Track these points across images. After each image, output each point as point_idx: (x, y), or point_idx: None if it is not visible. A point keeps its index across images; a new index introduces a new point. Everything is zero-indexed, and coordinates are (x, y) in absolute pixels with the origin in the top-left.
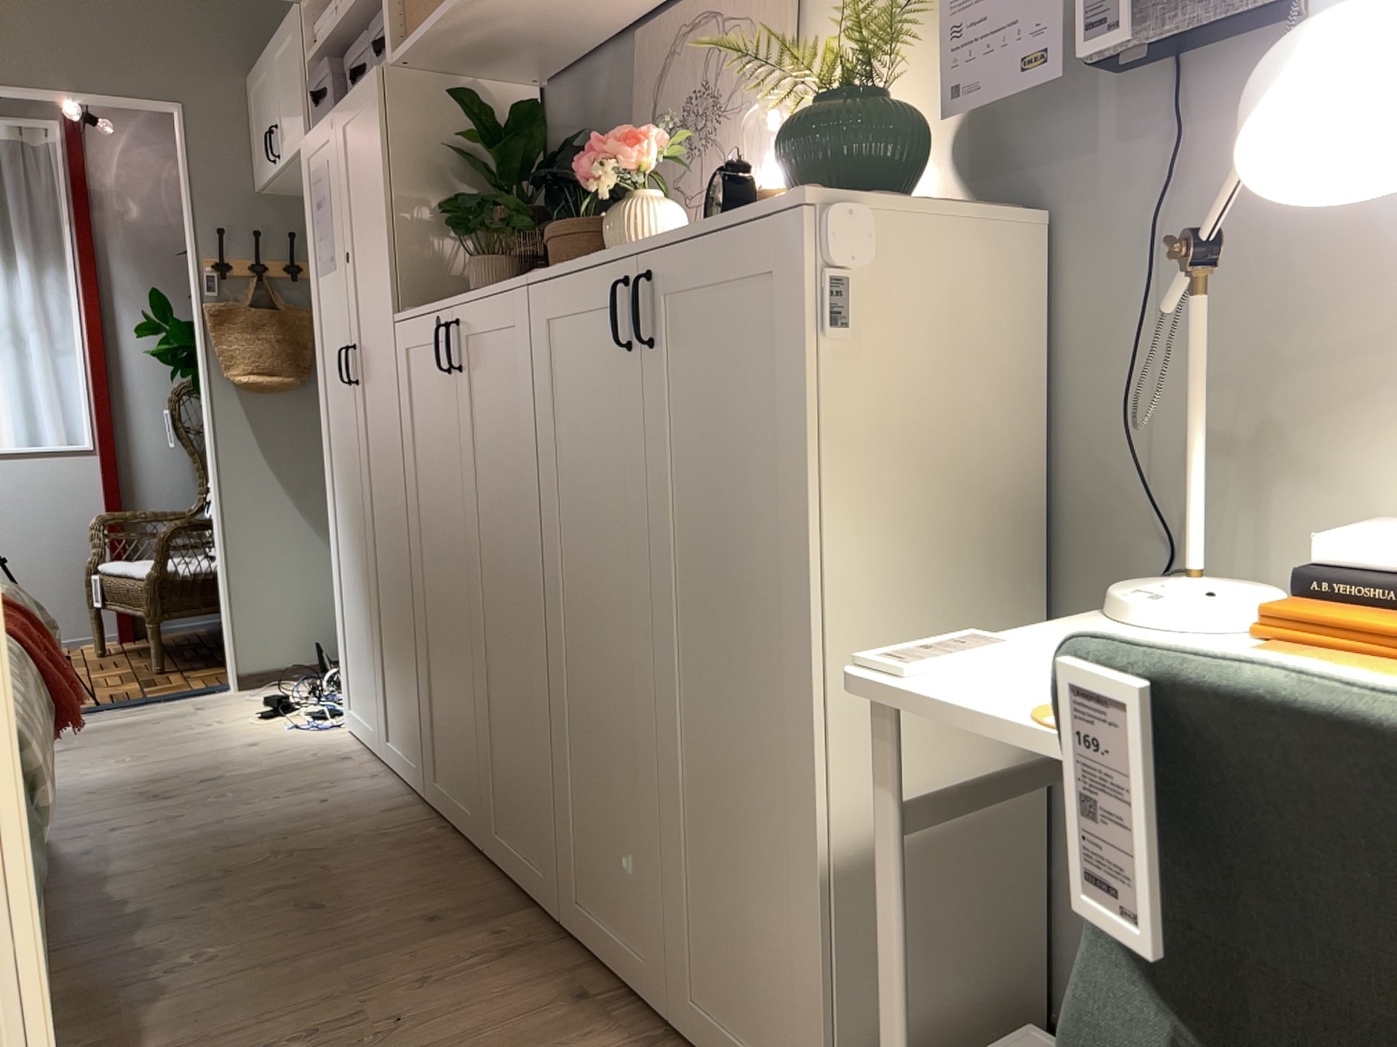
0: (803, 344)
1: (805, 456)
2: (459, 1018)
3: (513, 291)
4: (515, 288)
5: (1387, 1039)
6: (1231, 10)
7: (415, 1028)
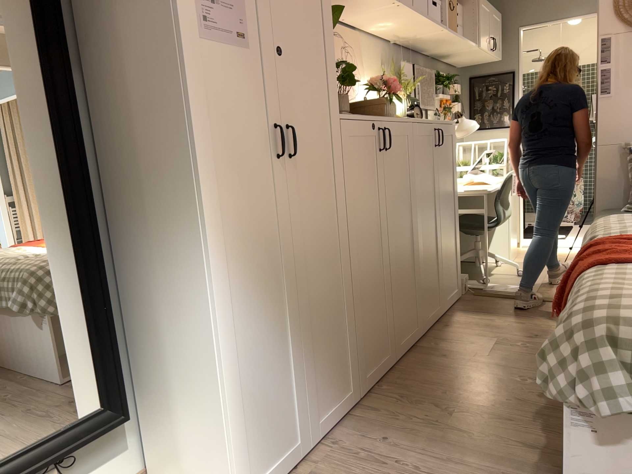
0: (455, 147)
1: (456, 166)
2: (475, 334)
3: (409, 122)
4: (408, 121)
5: (506, 196)
6: (424, 106)
7: (487, 337)
